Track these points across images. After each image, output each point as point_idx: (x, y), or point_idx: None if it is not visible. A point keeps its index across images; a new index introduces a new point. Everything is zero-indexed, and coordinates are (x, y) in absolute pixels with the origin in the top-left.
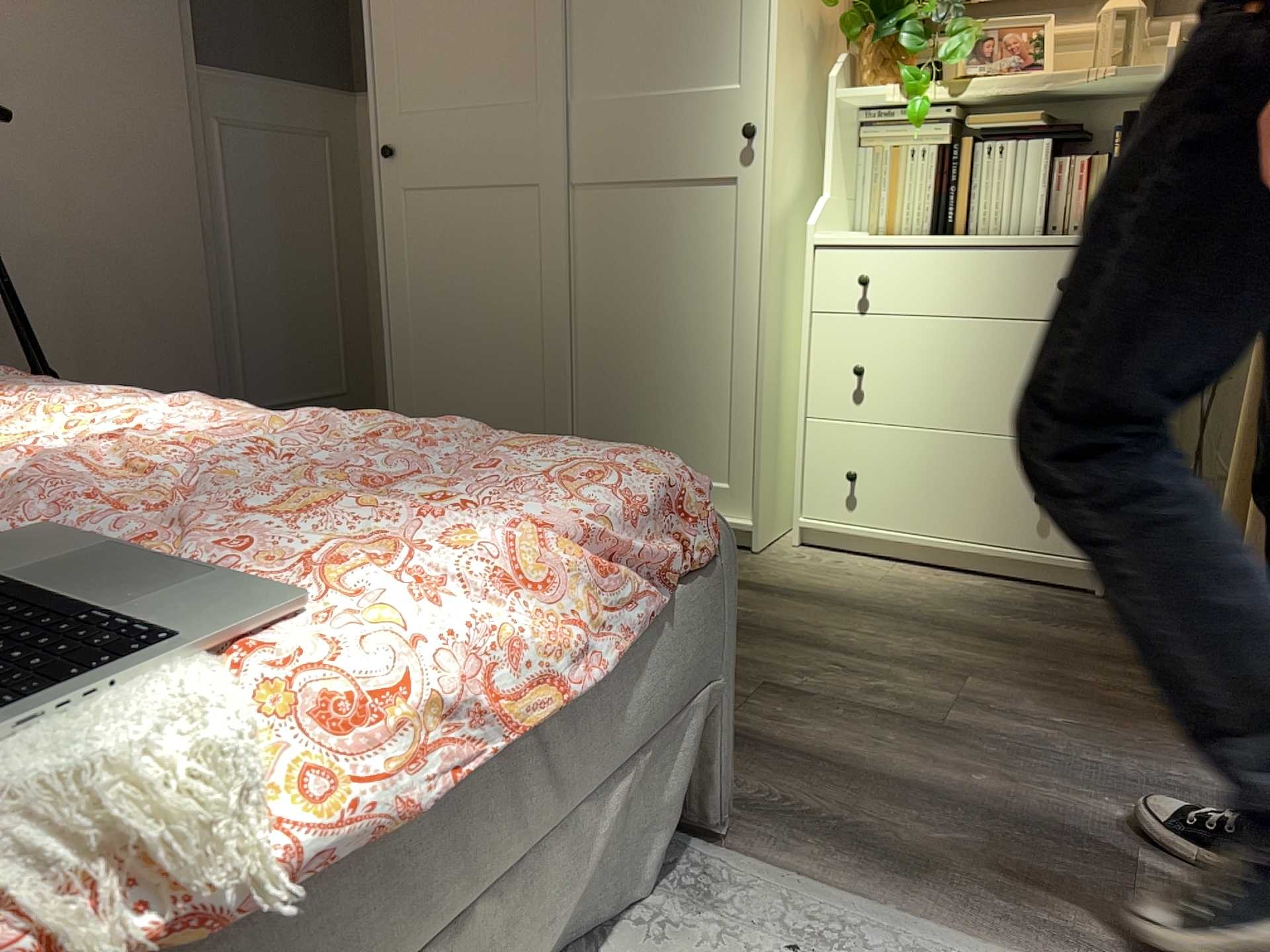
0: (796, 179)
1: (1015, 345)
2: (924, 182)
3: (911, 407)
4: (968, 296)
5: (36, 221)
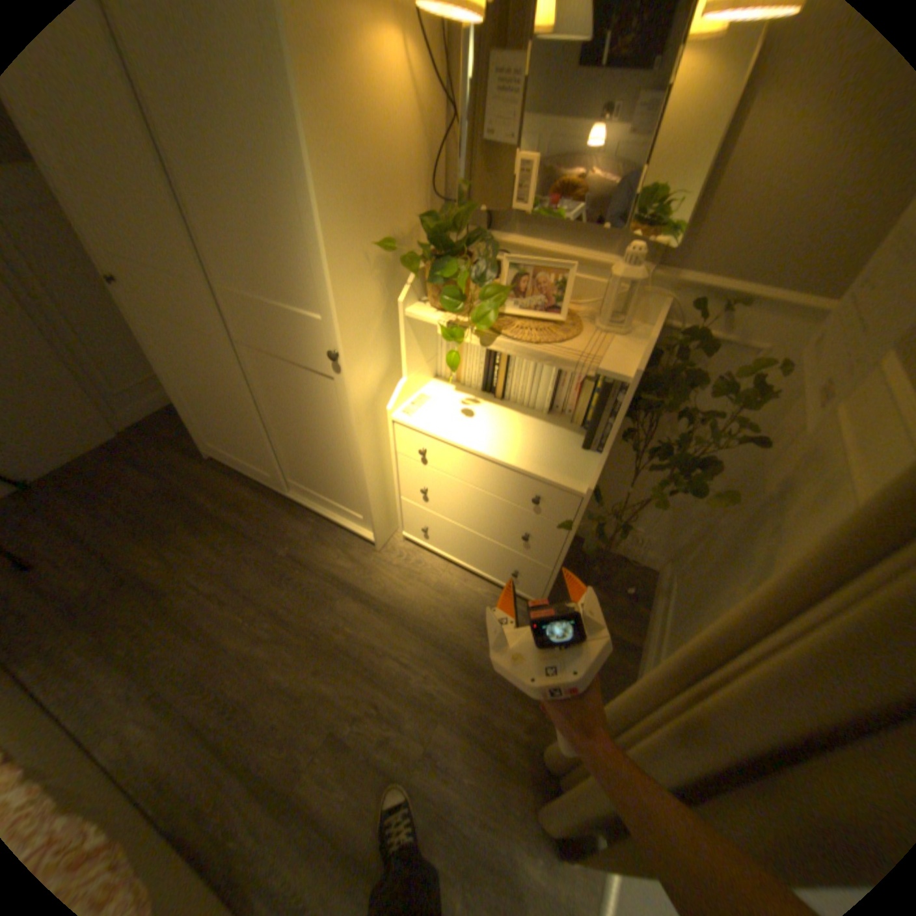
0: (383, 368)
1: (508, 511)
2: (479, 359)
3: (453, 513)
4: (483, 480)
5: None
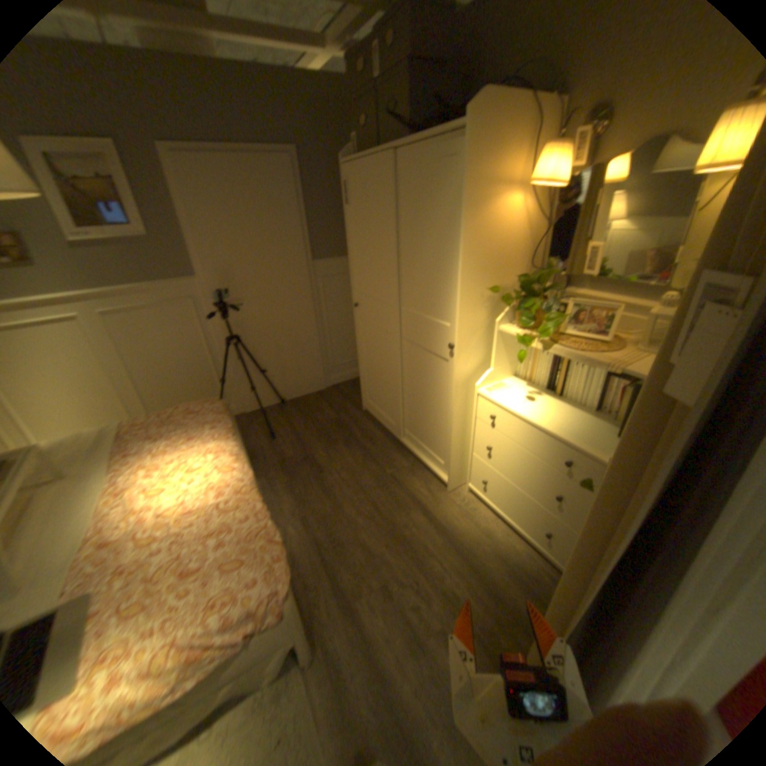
0: (479, 361)
1: (547, 474)
2: (547, 366)
3: (506, 472)
4: (531, 445)
5: (259, 326)
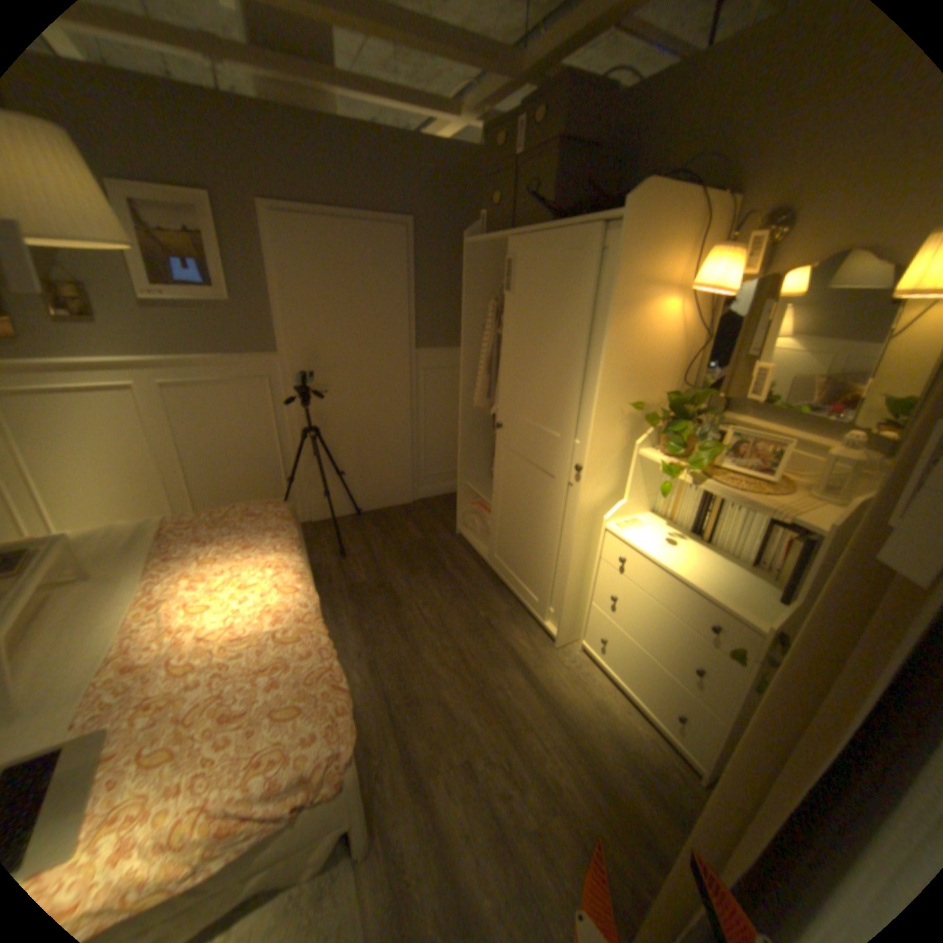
0: (610, 488)
1: (687, 638)
2: (694, 503)
3: (634, 630)
4: (670, 599)
5: (344, 417)
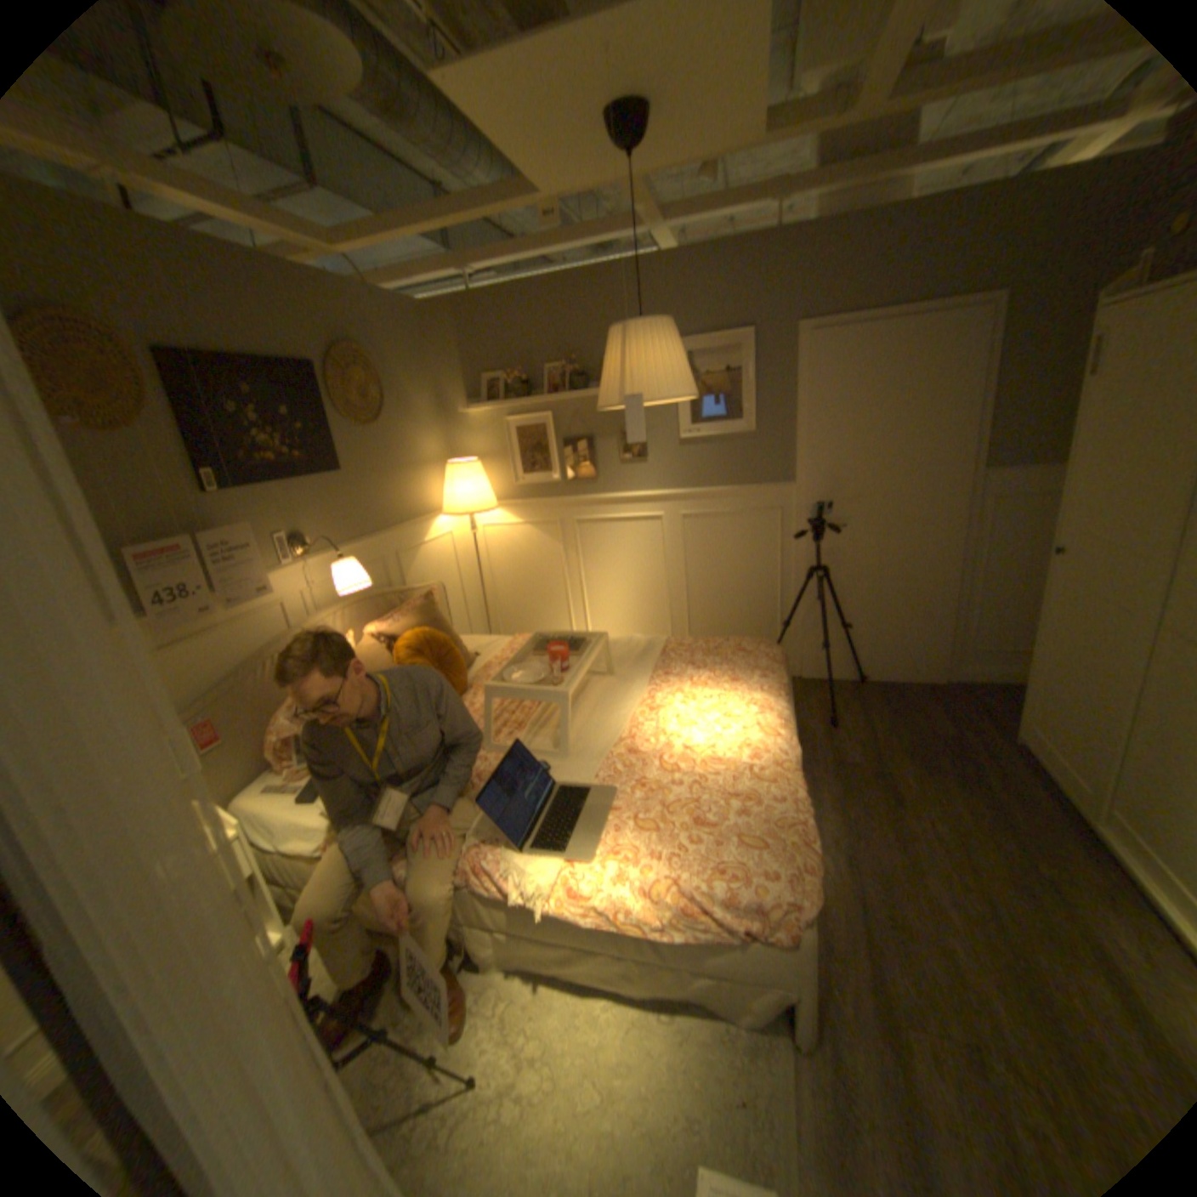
0: None
1: None
2: None
3: None
4: None
5: (864, 558)
